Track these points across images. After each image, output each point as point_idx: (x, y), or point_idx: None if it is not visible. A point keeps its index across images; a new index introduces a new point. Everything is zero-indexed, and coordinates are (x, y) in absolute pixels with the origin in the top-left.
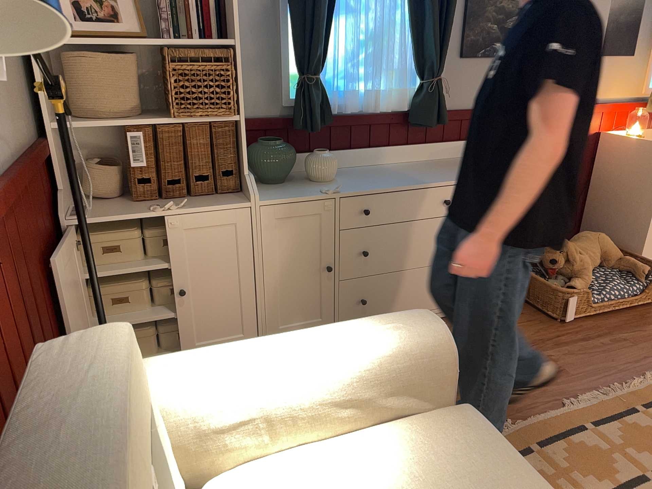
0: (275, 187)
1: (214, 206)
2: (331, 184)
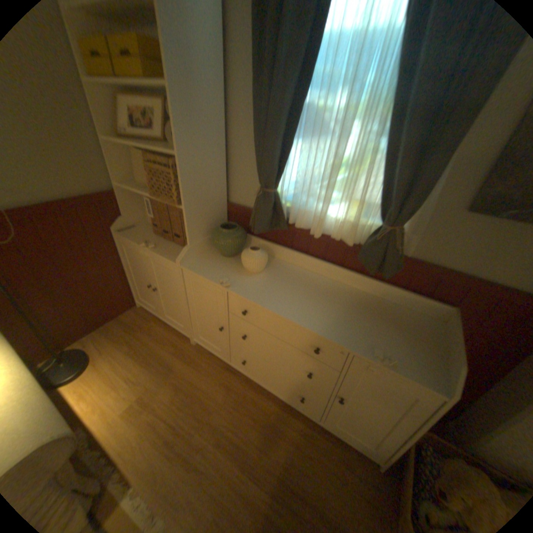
0: (219, 260)
1: (166, 256)
2: (248, 277)
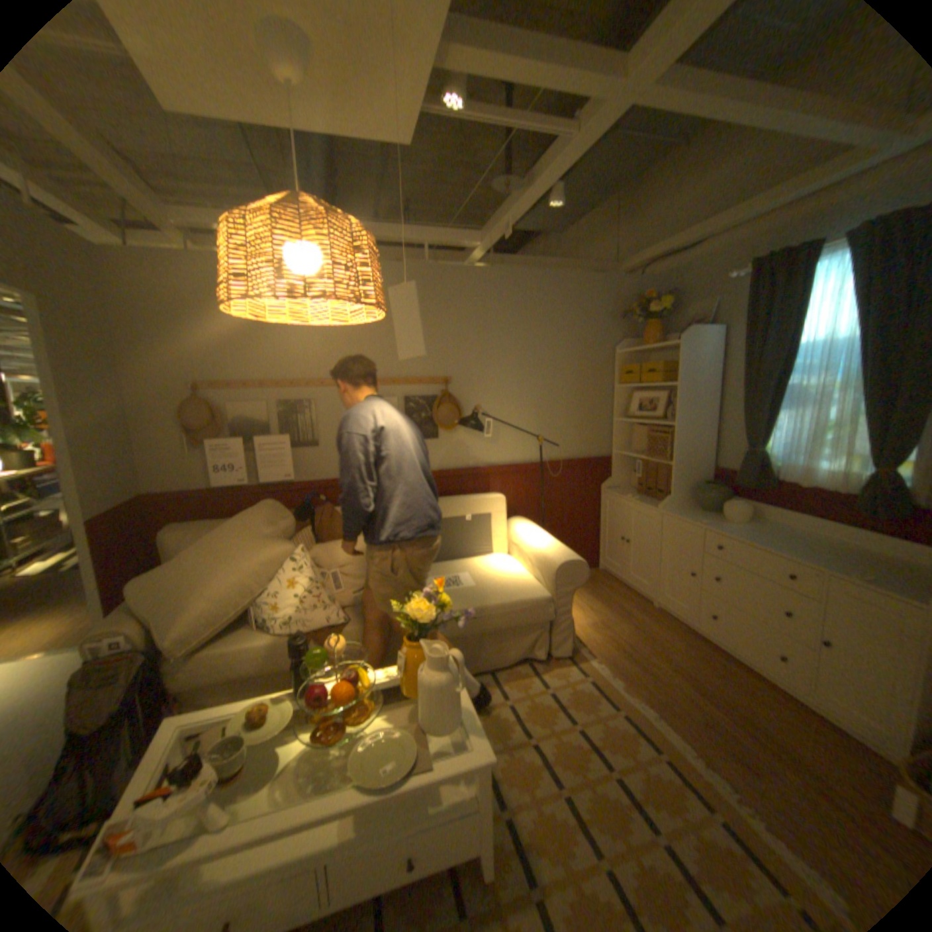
0: (698, 512)
1: (647, 505)
2: (727, 524)
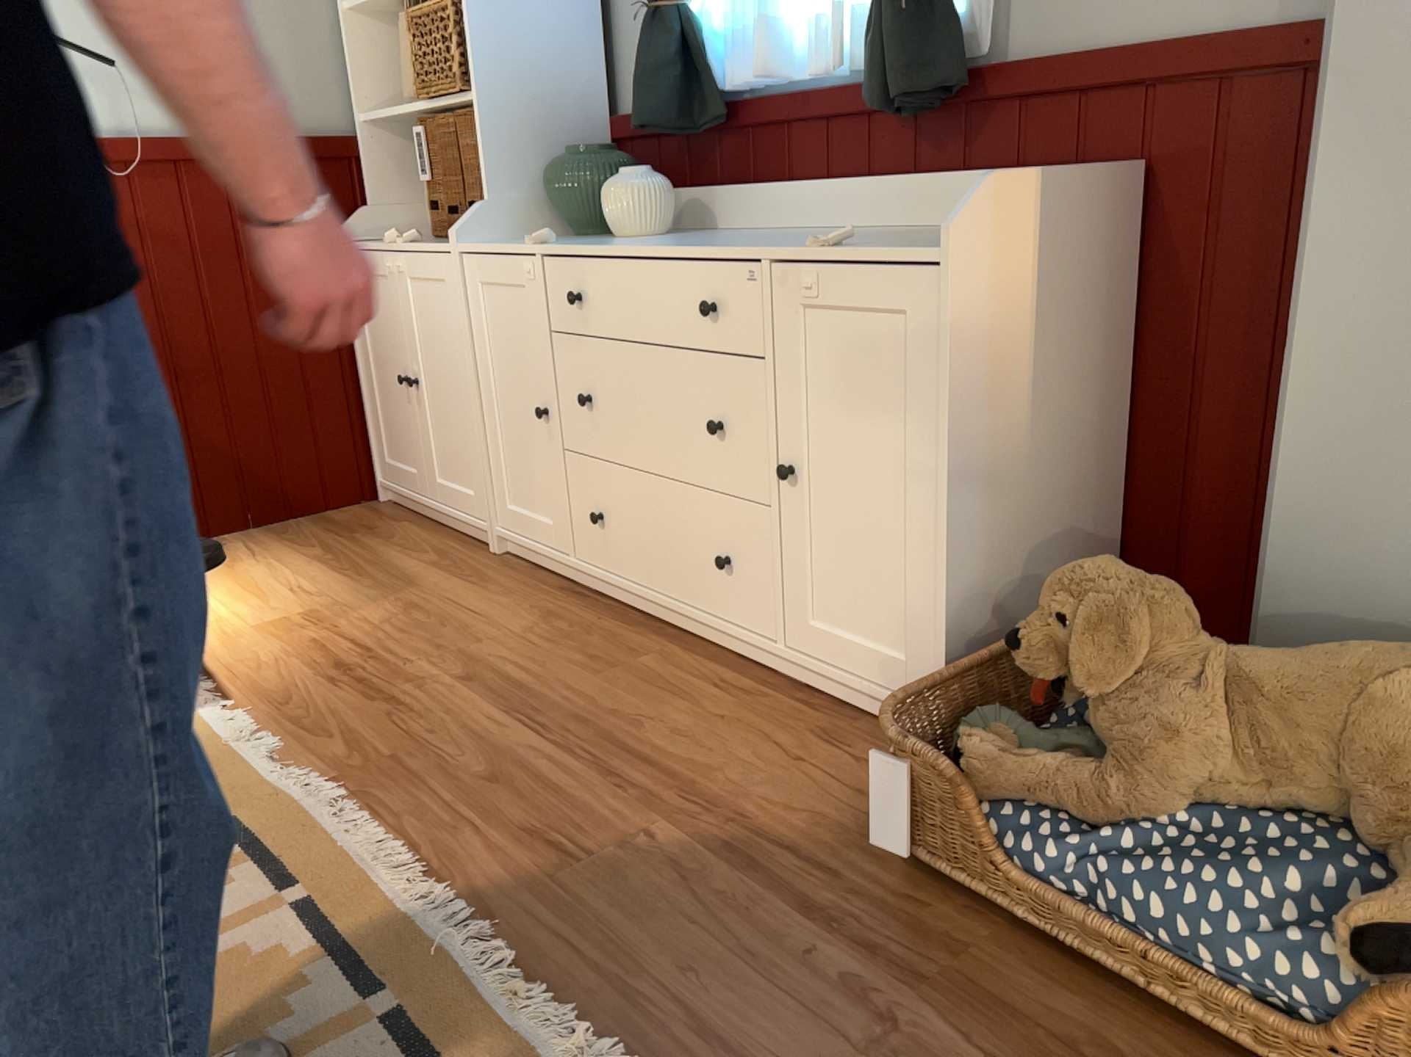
0: (559, 239)
1: (435, 247)
2: (608, 241)
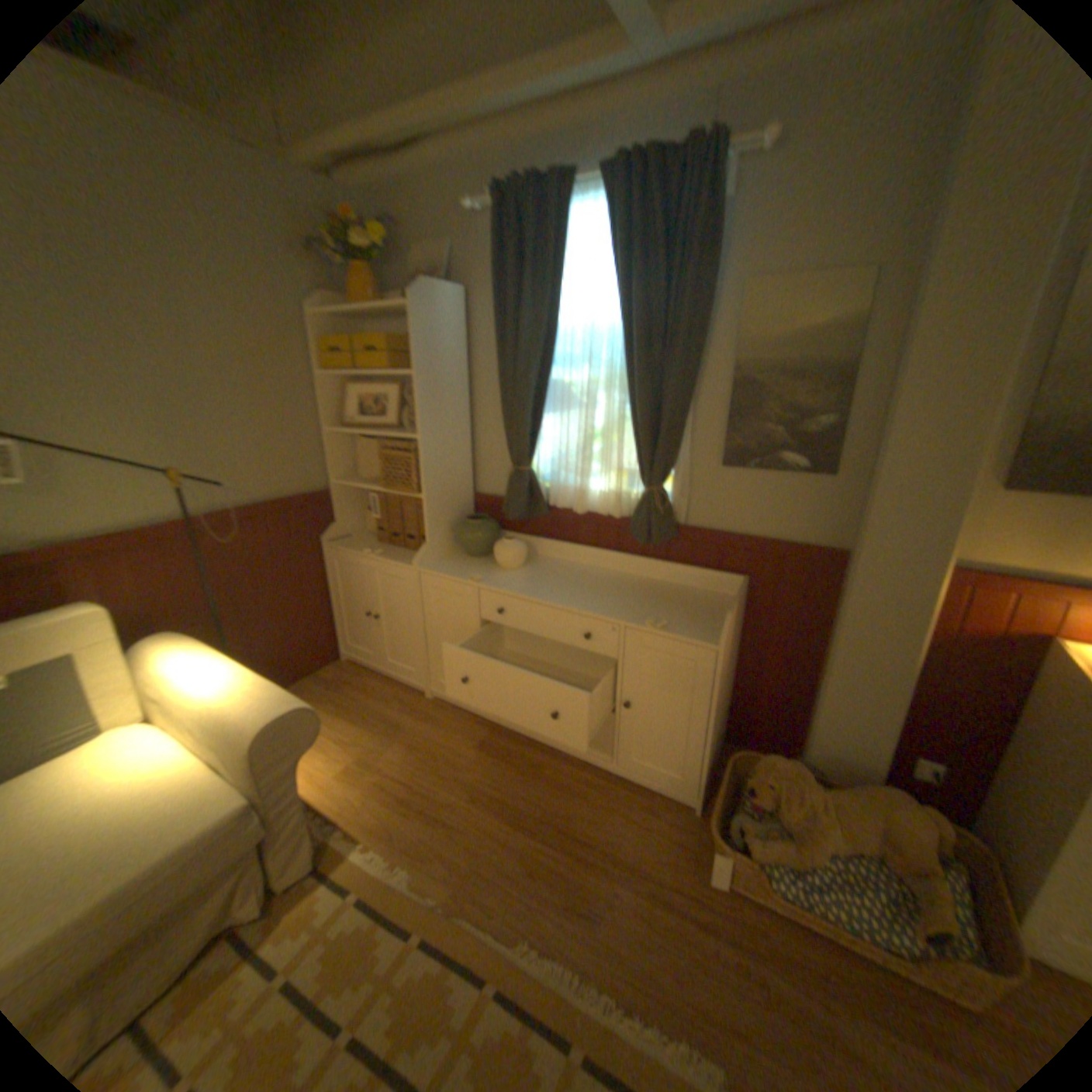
0: (465, 560)
1: (396, 561)
2: (502, 573)
